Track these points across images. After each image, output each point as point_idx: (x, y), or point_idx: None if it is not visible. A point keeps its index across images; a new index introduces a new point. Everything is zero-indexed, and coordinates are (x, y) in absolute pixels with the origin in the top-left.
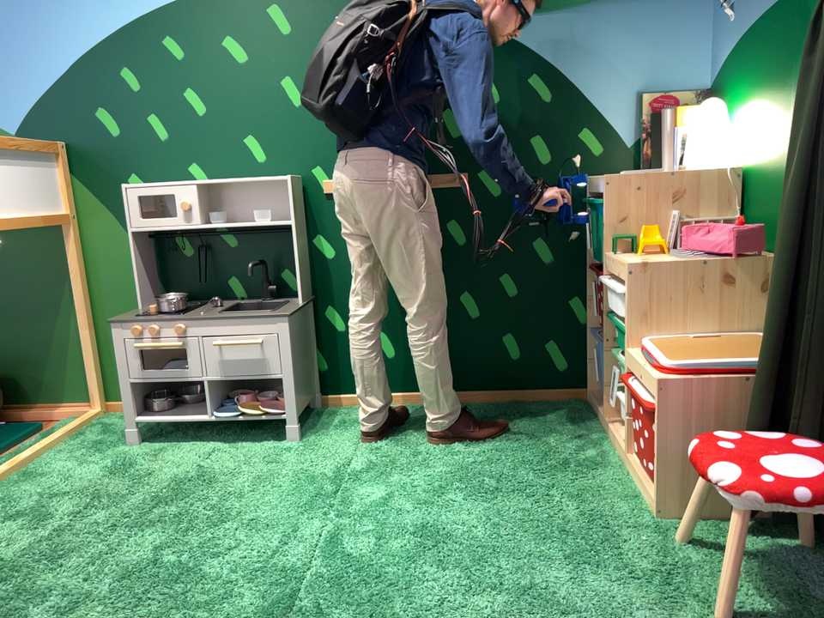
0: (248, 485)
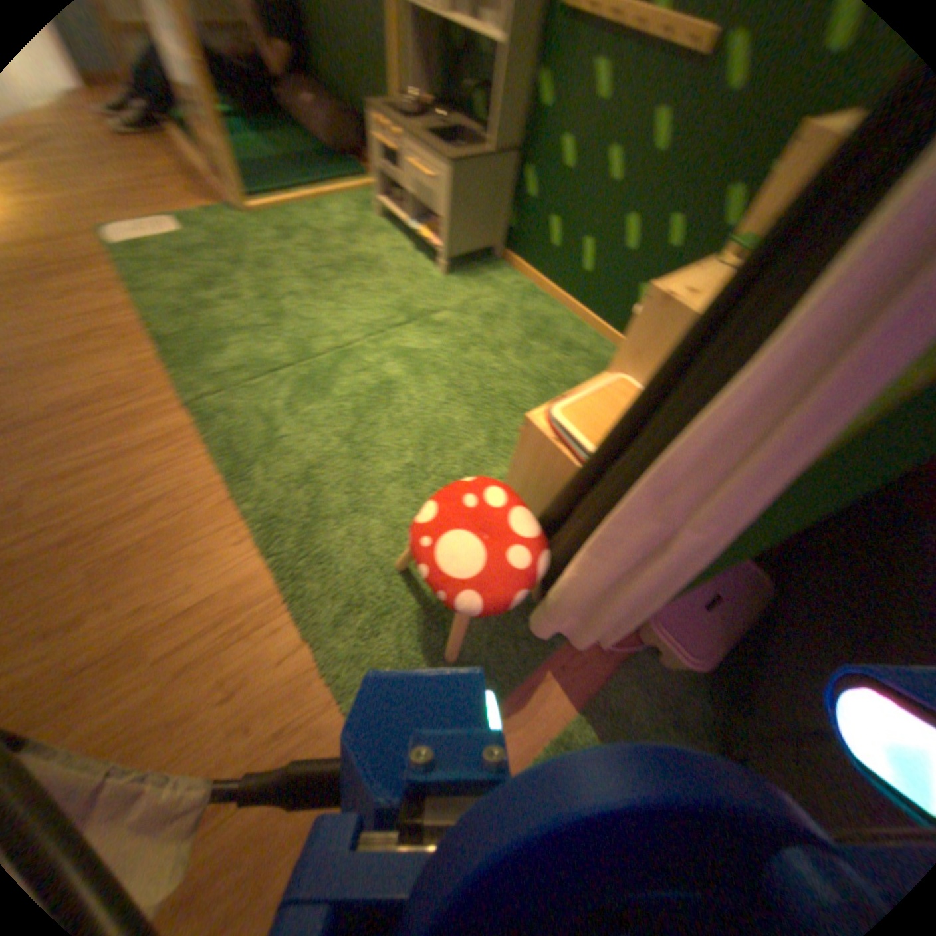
0: (376, 285)
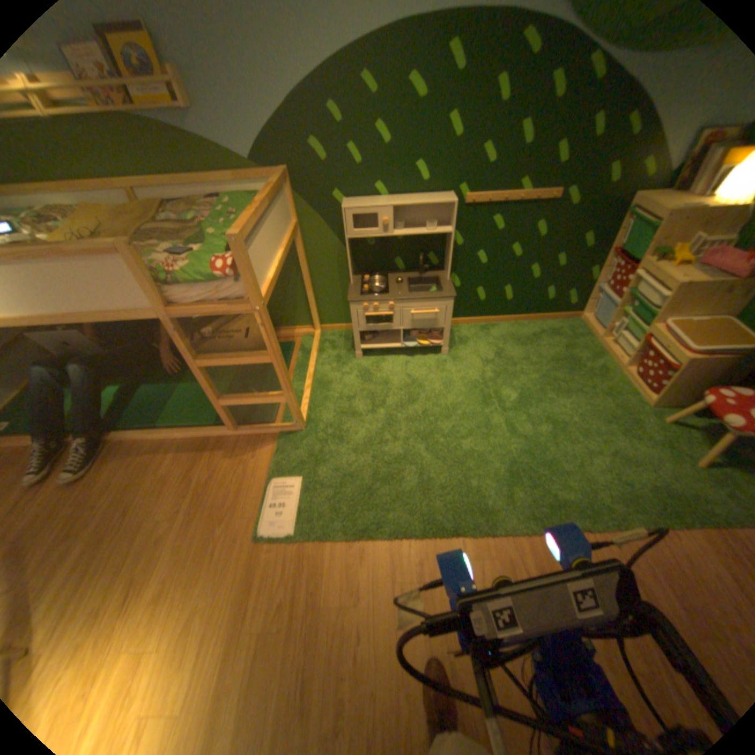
0: (441, 388)
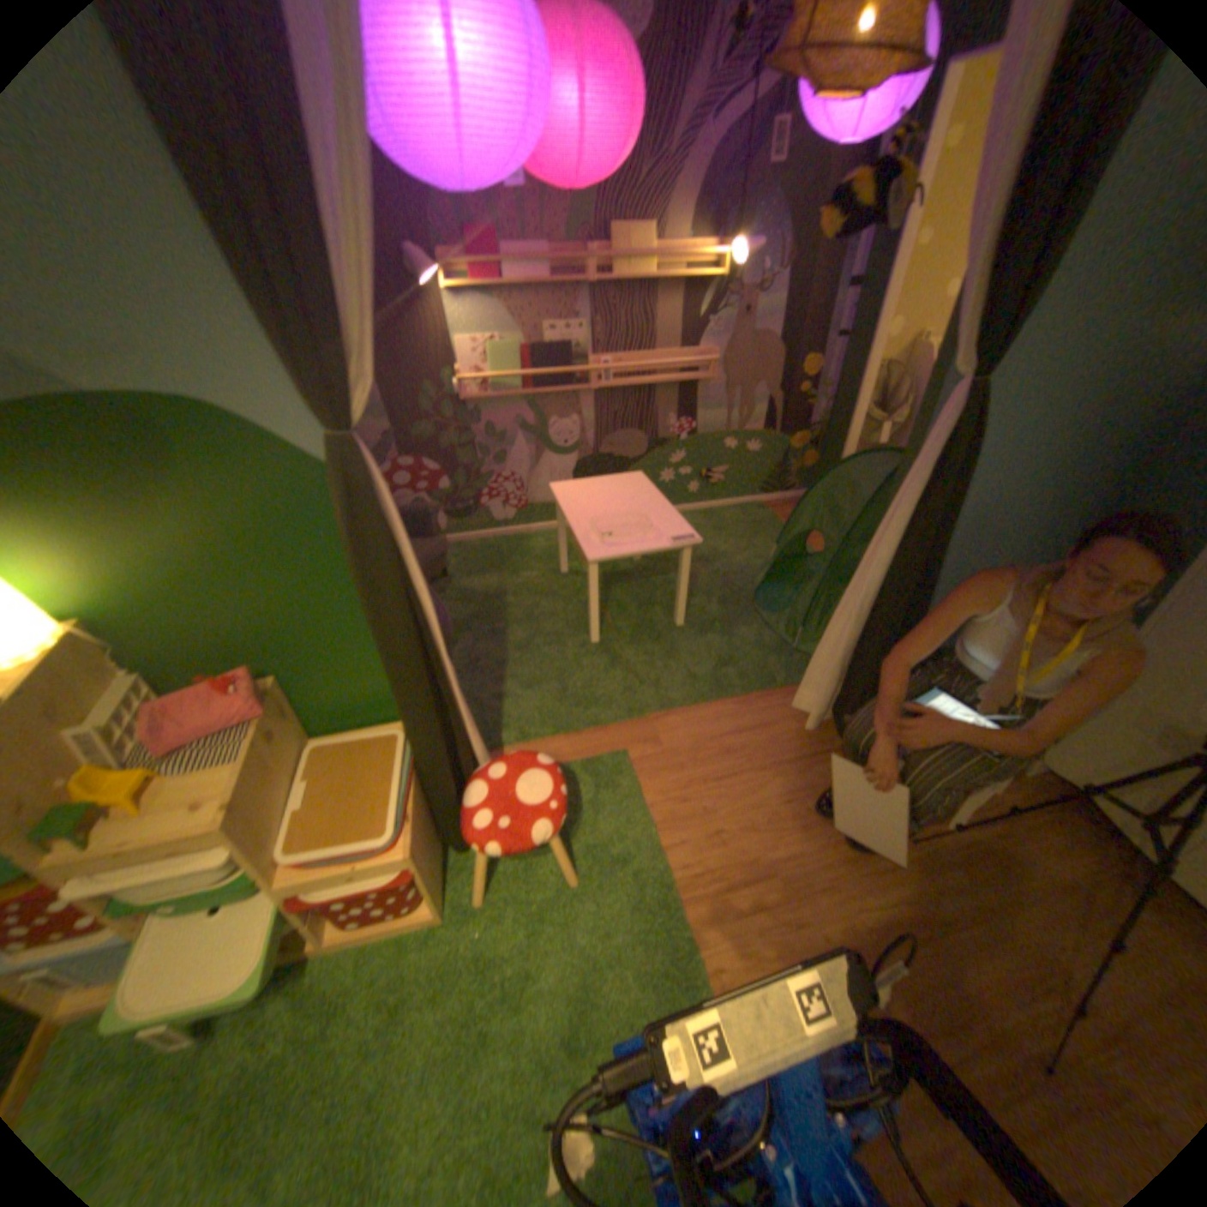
0: None
